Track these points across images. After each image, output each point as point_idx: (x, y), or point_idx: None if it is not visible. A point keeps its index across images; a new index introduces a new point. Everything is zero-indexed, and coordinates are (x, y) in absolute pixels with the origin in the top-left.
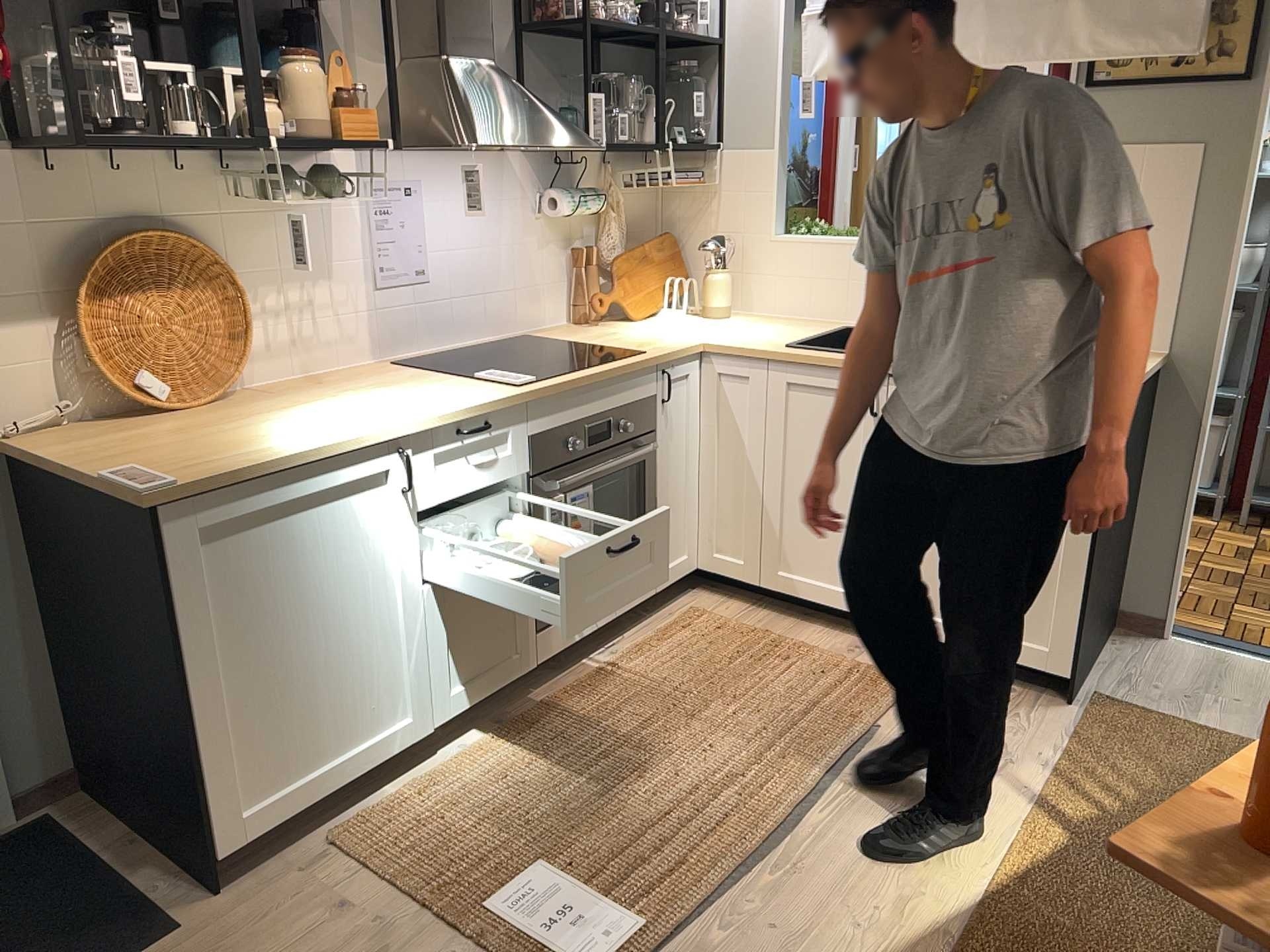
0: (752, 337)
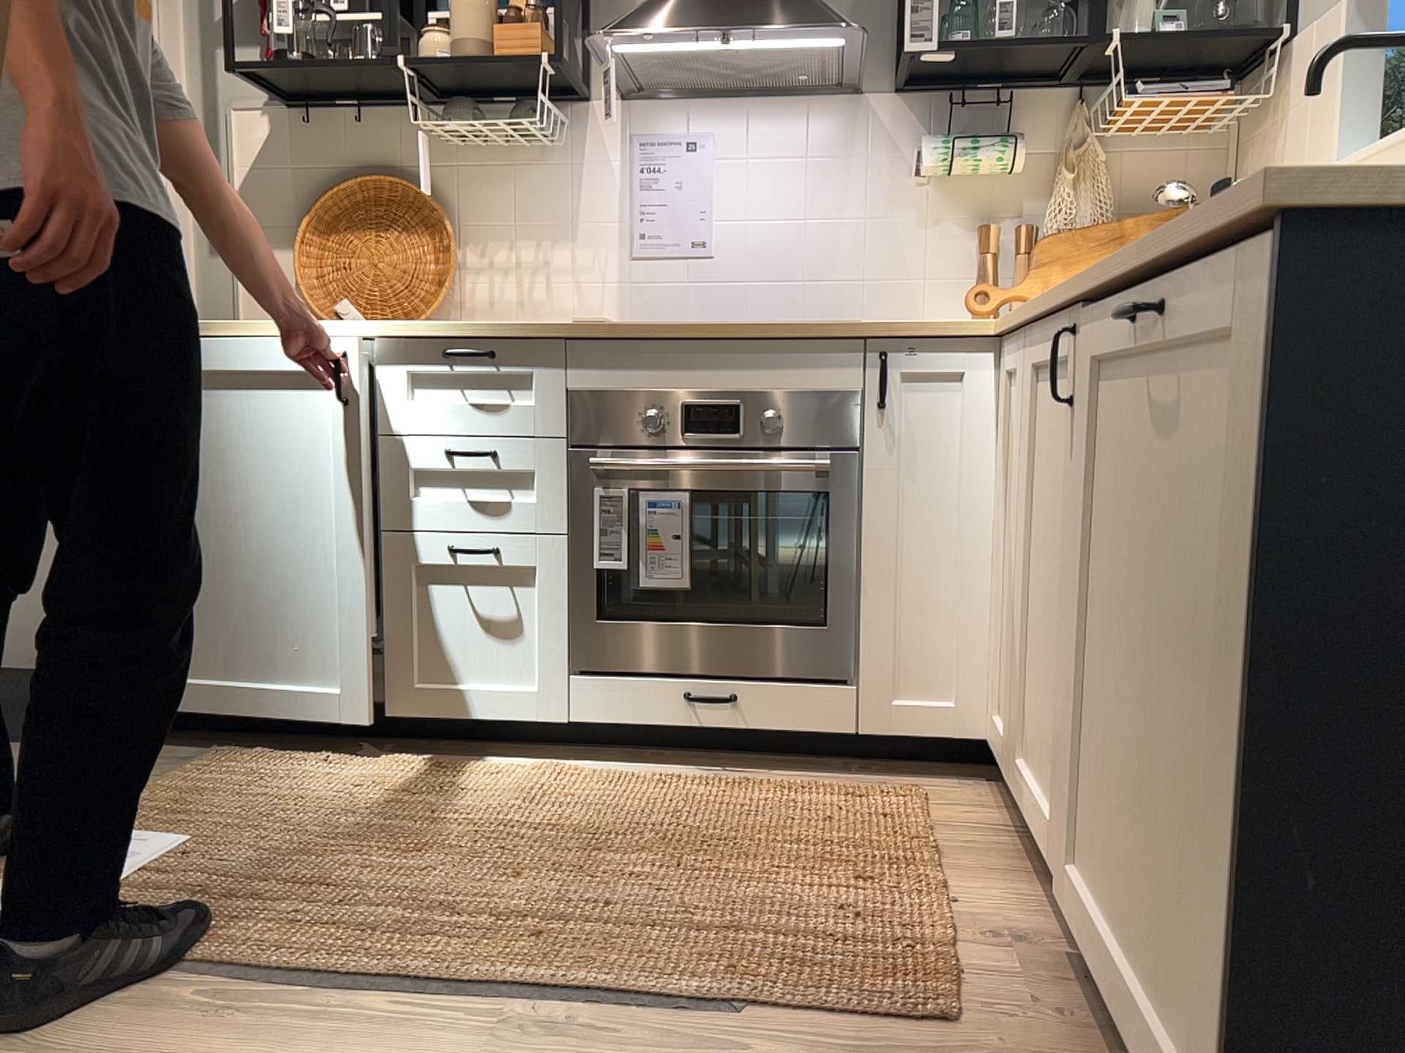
0: None
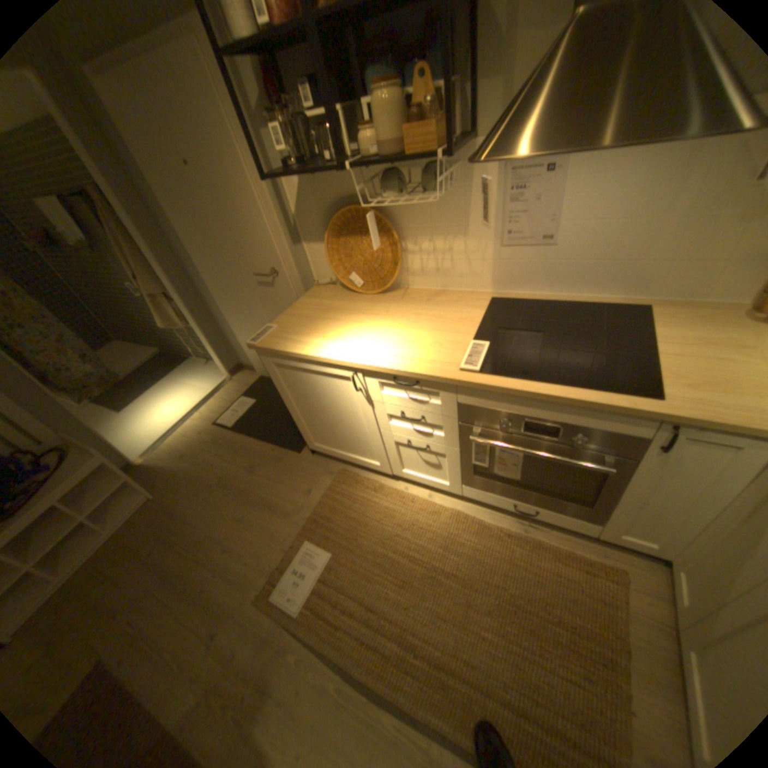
0: None
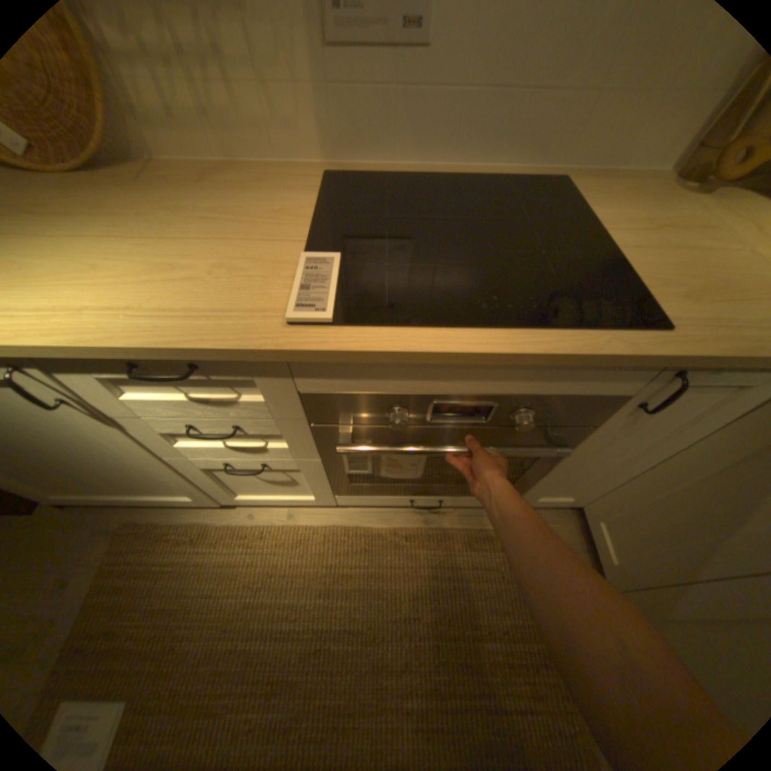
0: None
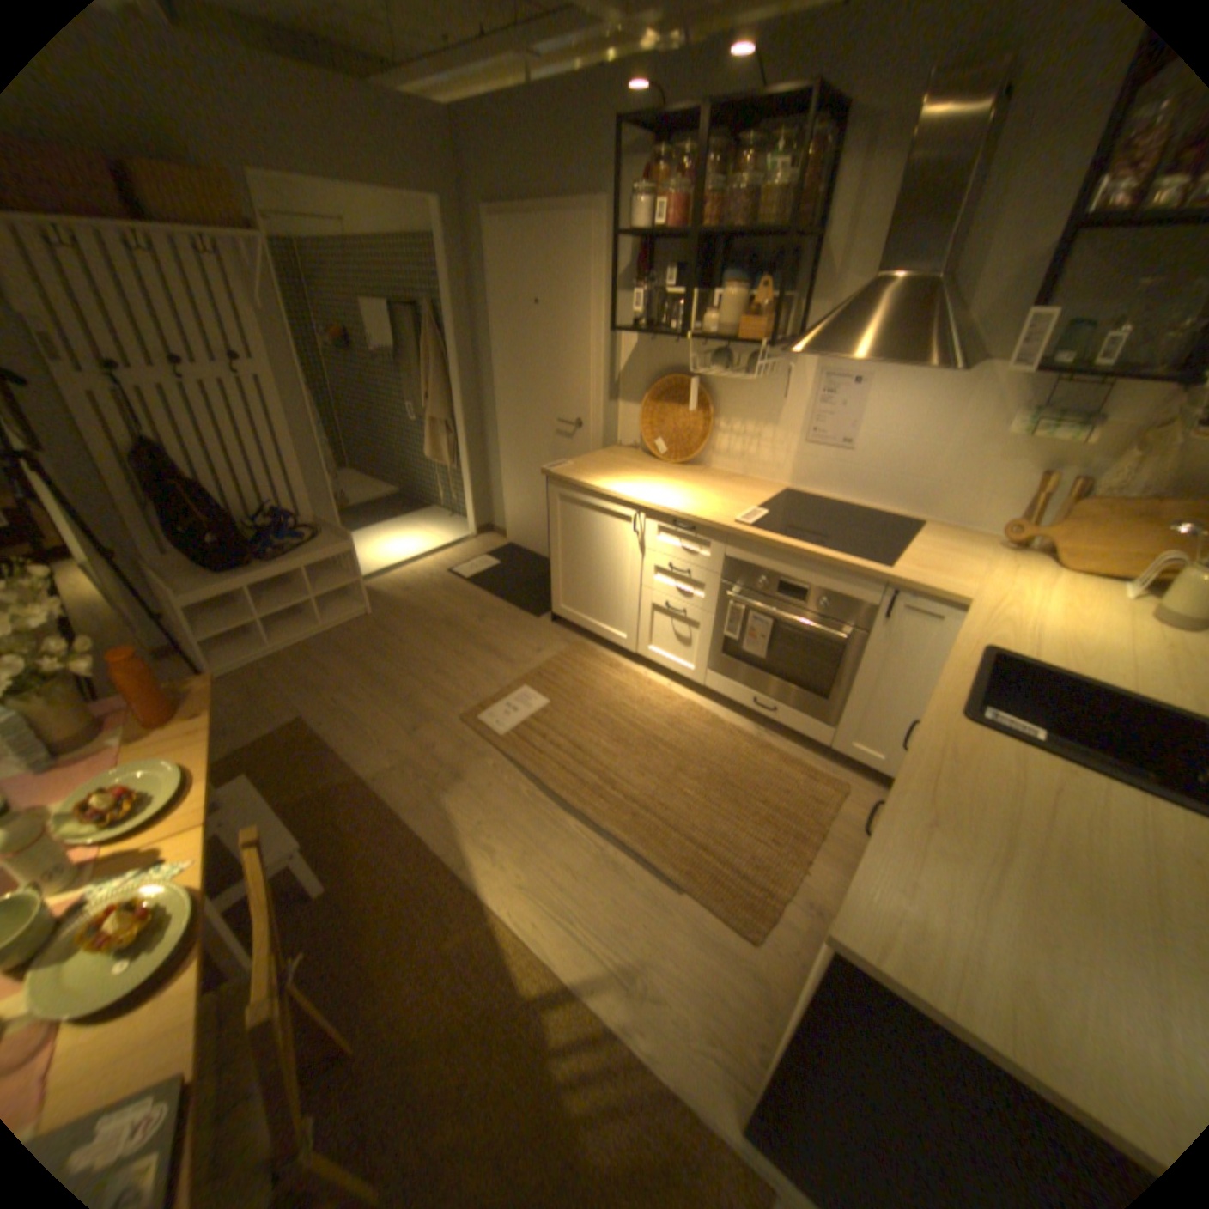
0: (1034, 632)
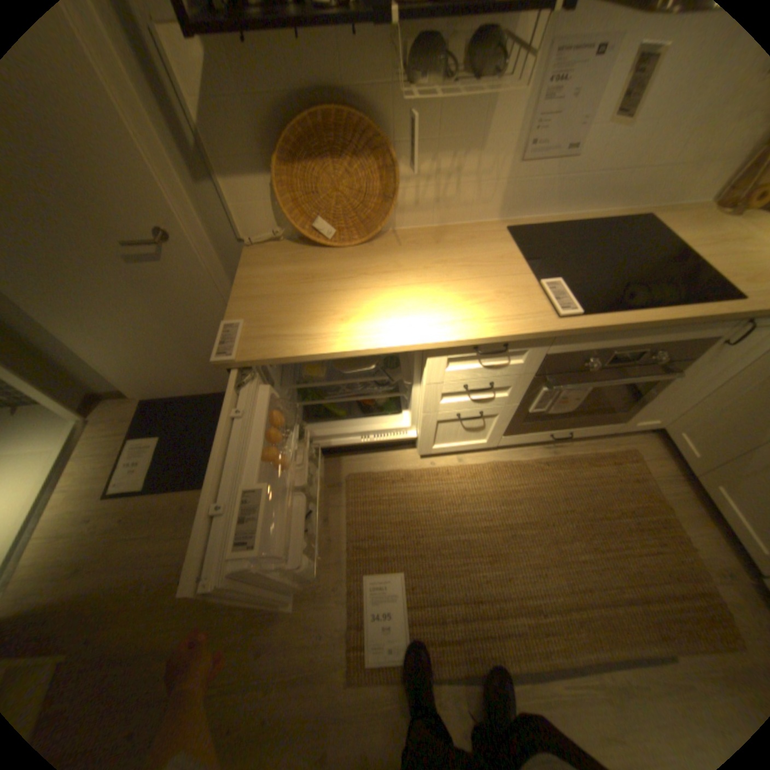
0: None
